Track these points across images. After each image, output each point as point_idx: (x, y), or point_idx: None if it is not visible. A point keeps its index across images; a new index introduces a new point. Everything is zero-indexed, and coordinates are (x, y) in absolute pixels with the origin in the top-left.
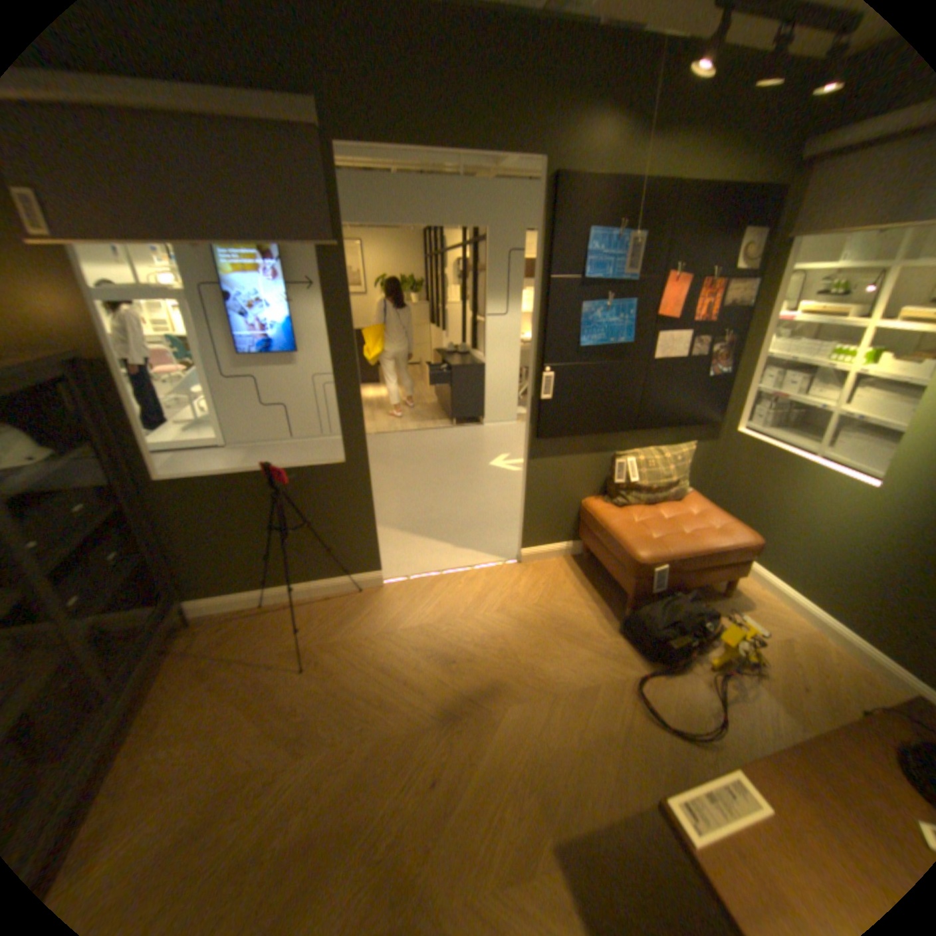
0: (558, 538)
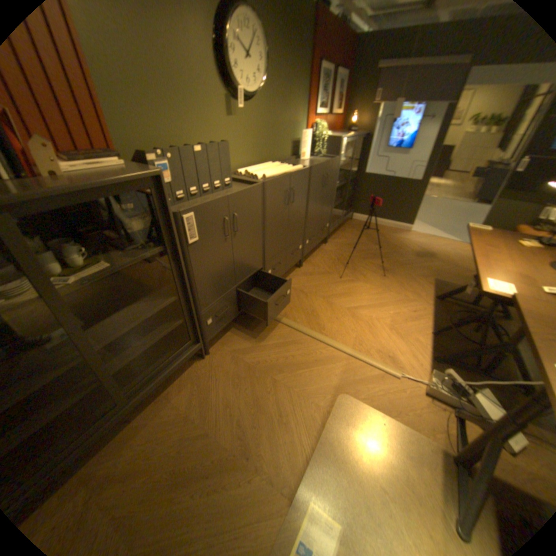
0: None
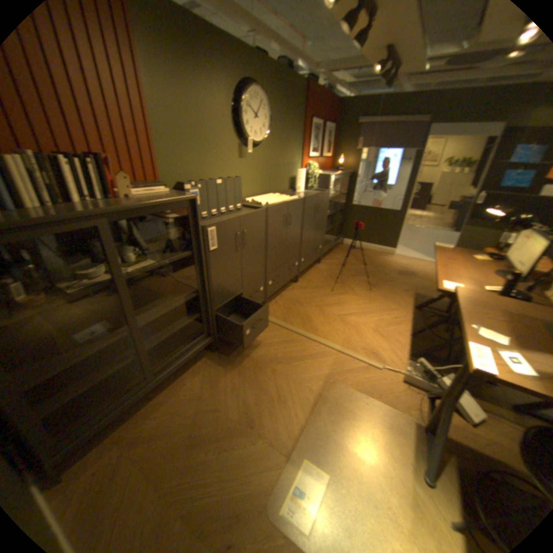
0: None
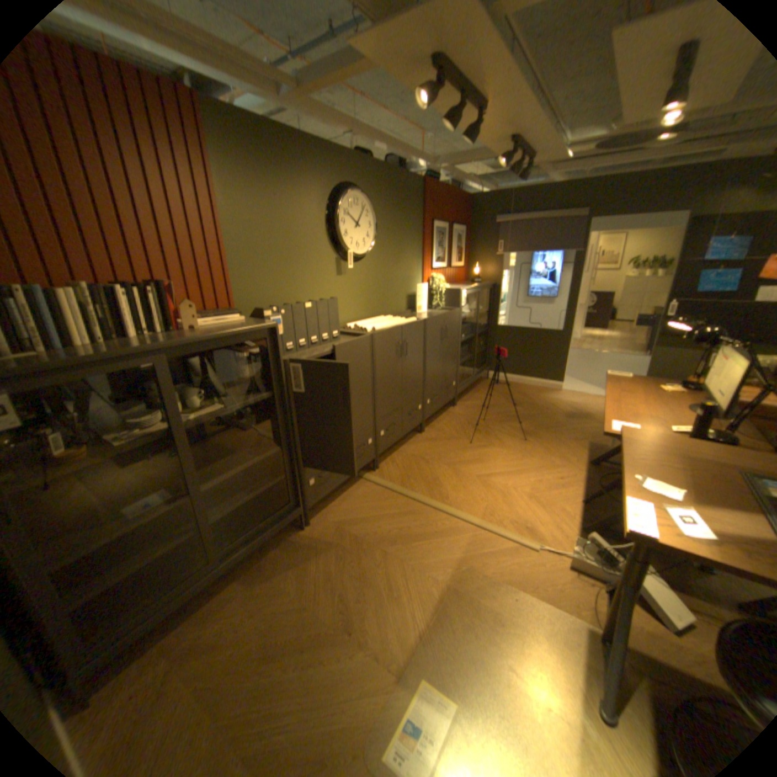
0: None
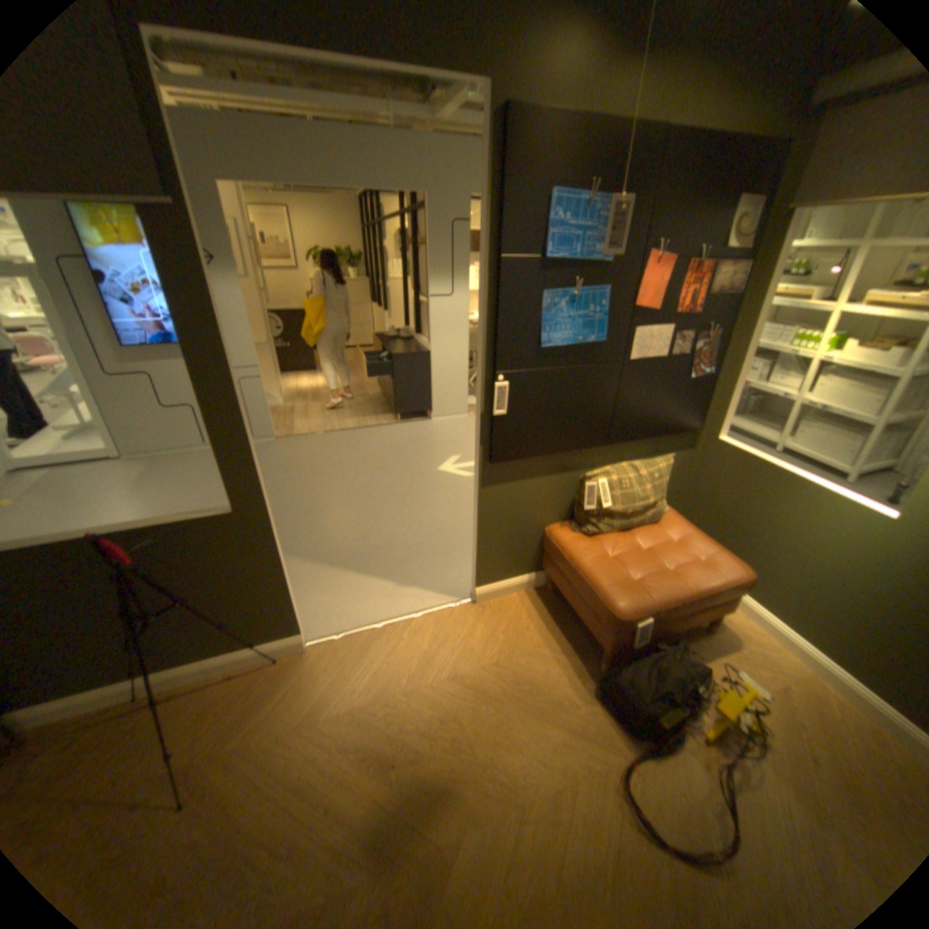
0: (518, 571)
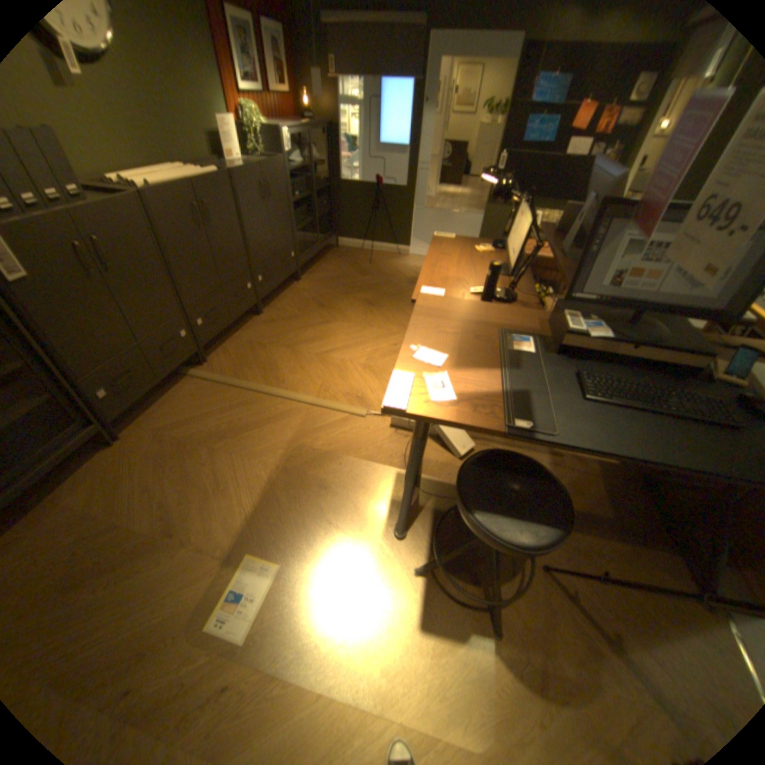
0: None
